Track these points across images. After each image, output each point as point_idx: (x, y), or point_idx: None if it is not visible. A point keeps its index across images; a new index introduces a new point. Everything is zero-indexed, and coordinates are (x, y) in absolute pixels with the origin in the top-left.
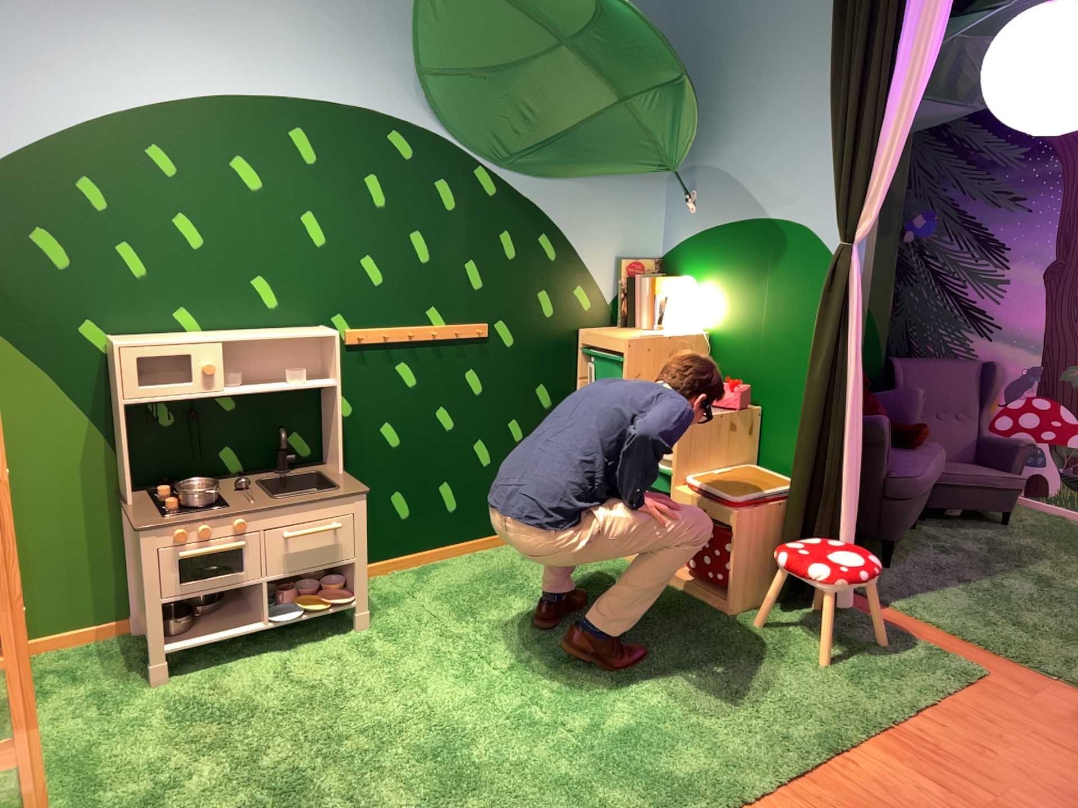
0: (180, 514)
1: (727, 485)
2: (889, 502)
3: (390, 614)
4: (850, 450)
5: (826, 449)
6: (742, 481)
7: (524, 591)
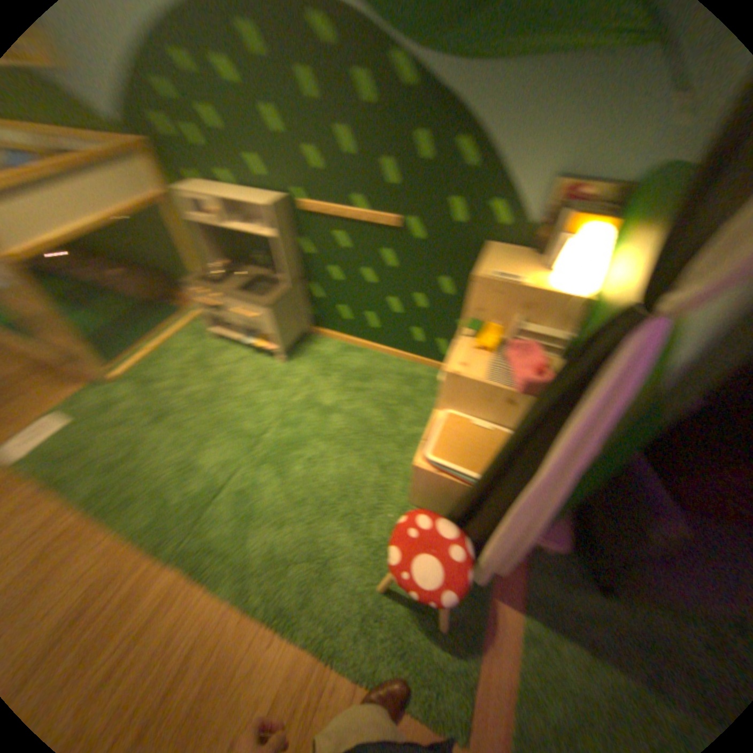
0: (209, 280)
1: (453, 440)
2: (627, 576)
3: (300, 363)
4: (511, 523)
5: (493, 499)
6: (470, 446)
7: (359, 394)
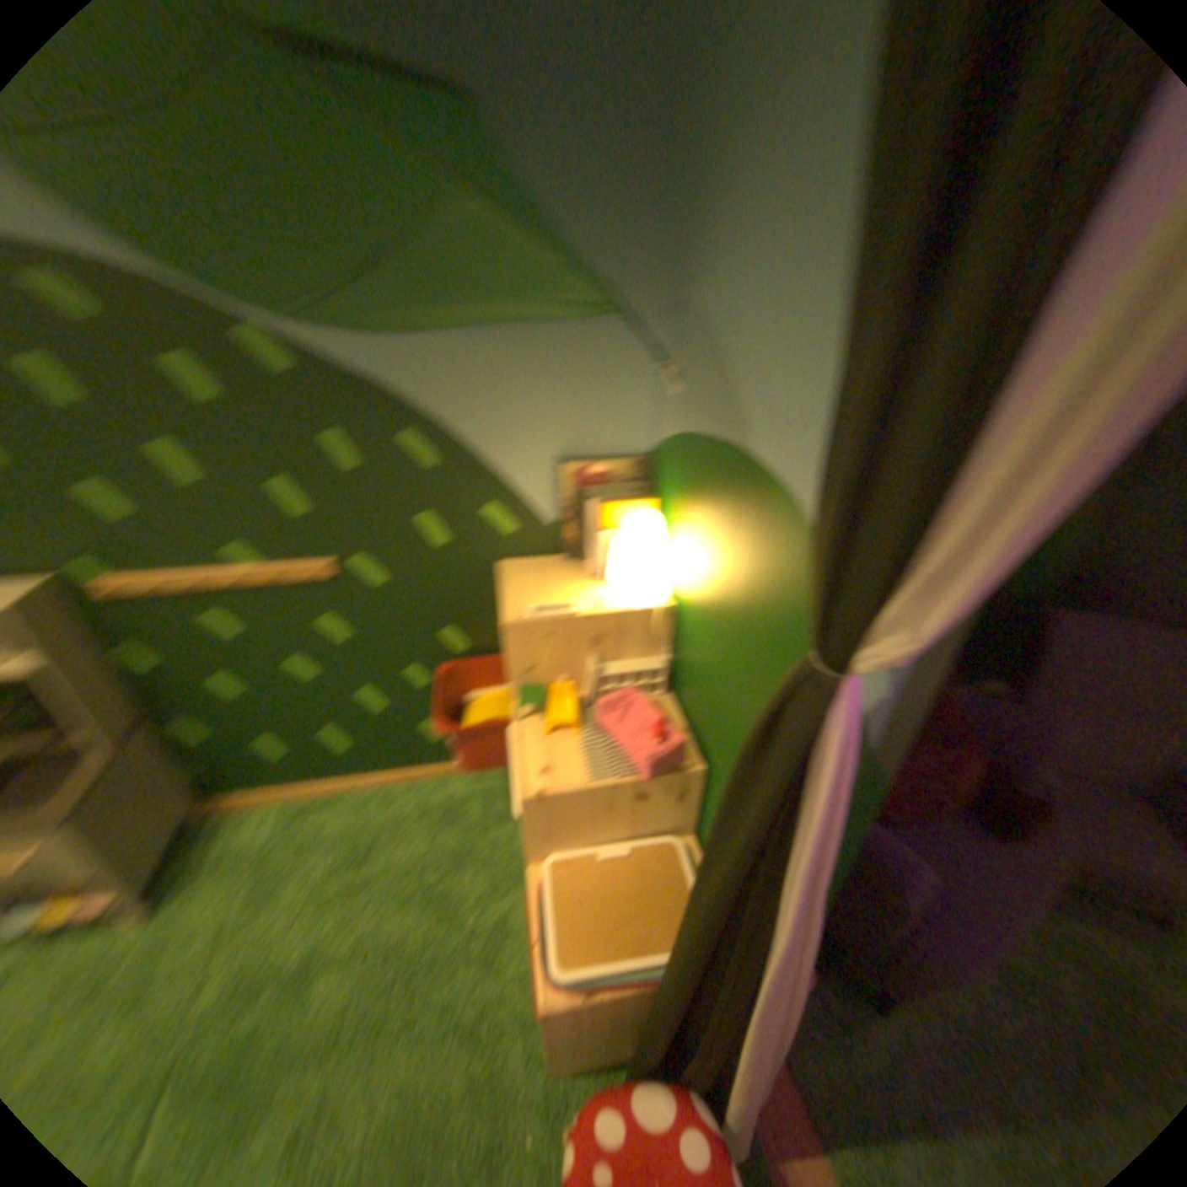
0: None
1: (585, 912)
2: (903, 976)
3: (194, 902)
4: (763, 1038)
5: (713, 1009)
6: (616, 907)
7: (361, 898)
